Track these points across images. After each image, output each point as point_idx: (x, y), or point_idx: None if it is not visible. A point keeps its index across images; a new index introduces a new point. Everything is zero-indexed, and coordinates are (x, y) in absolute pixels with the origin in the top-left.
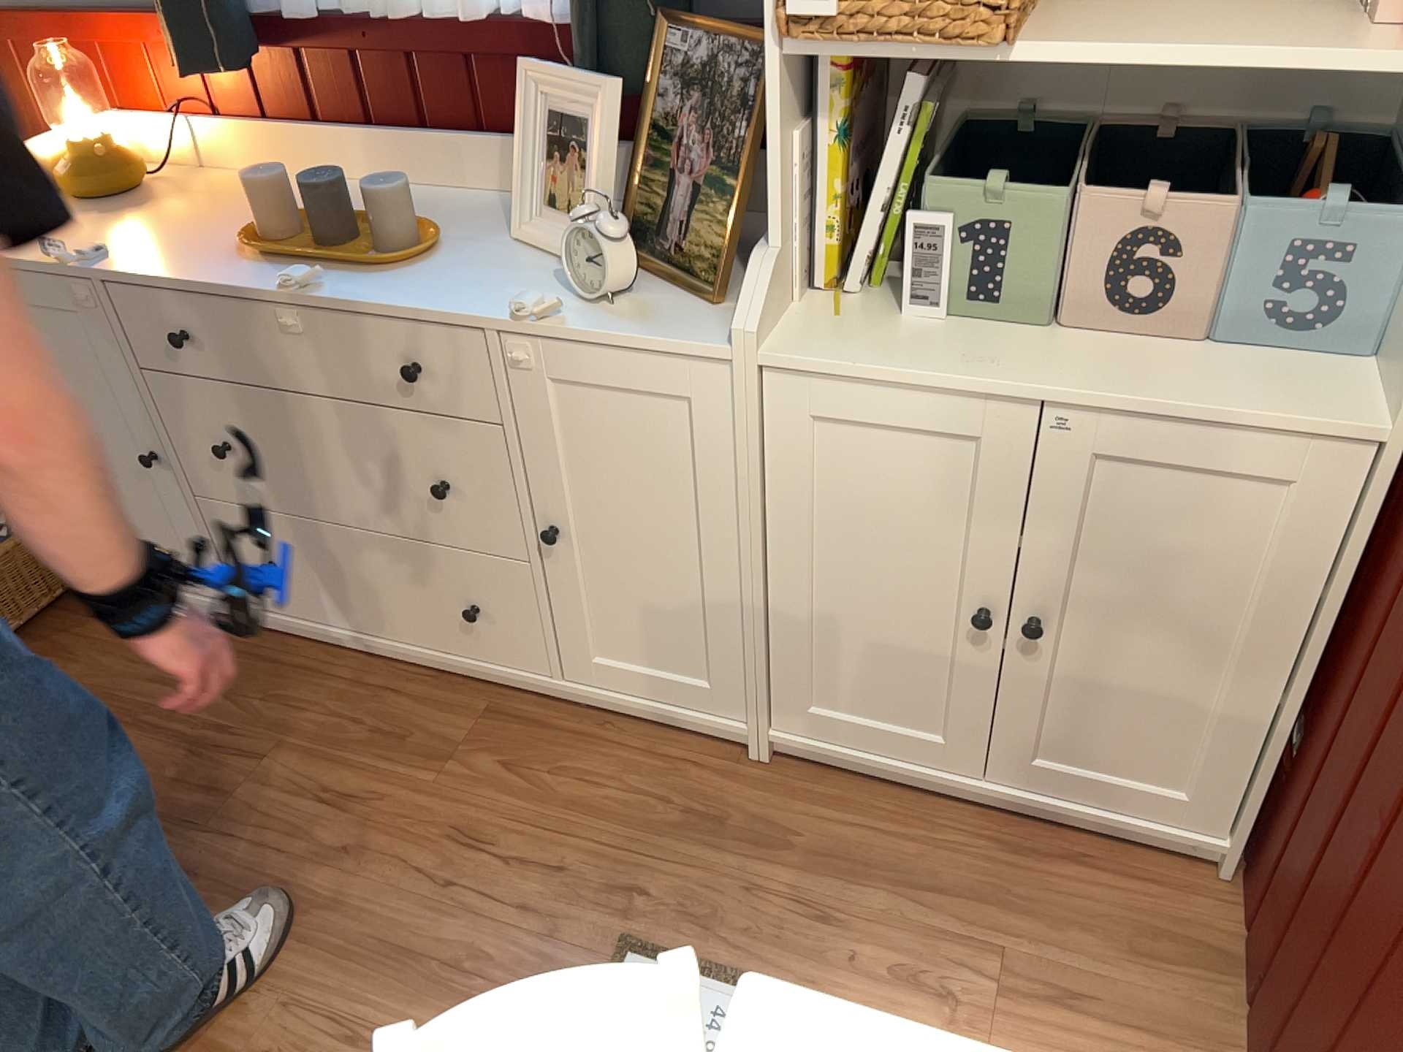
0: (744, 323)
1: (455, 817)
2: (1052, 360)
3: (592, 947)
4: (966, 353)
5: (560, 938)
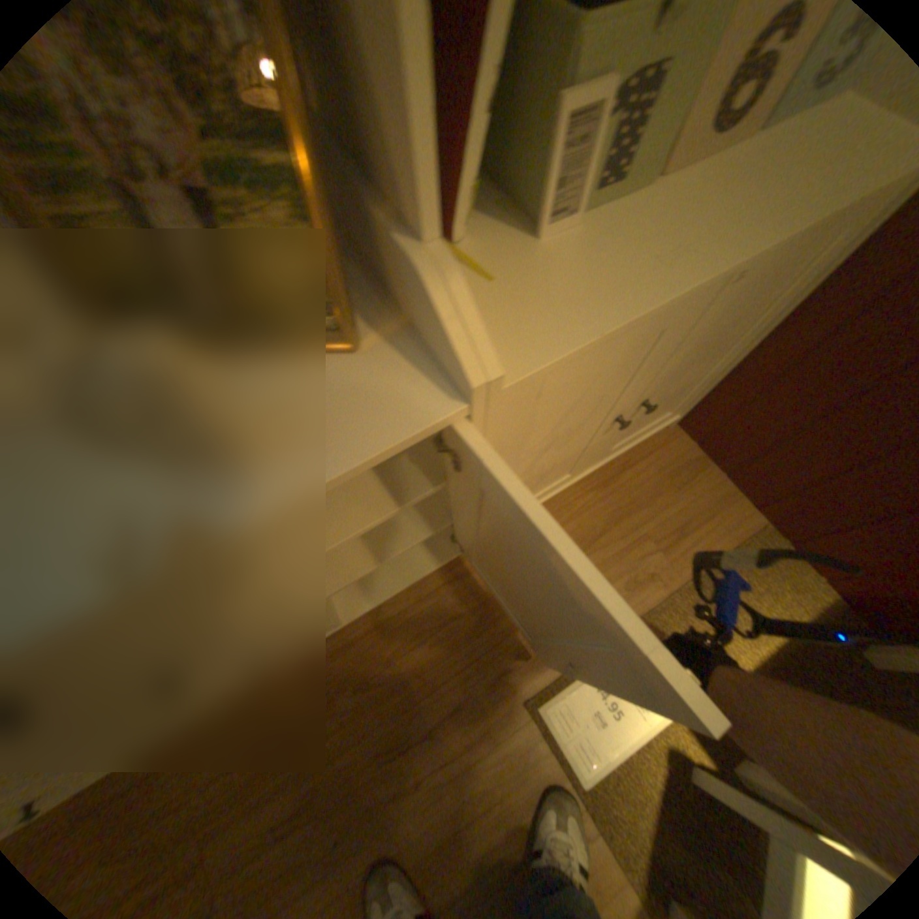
0: (479, 364)
1: (372, 755)
2: (714, 207)
3: (523, 732)
4: (650, 242)
5: (505, 747)
